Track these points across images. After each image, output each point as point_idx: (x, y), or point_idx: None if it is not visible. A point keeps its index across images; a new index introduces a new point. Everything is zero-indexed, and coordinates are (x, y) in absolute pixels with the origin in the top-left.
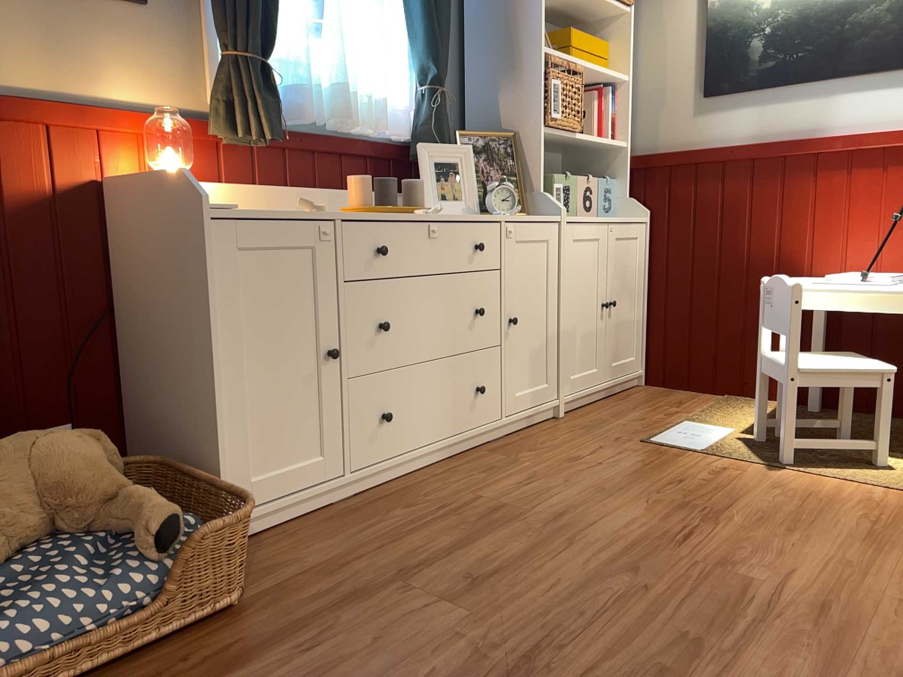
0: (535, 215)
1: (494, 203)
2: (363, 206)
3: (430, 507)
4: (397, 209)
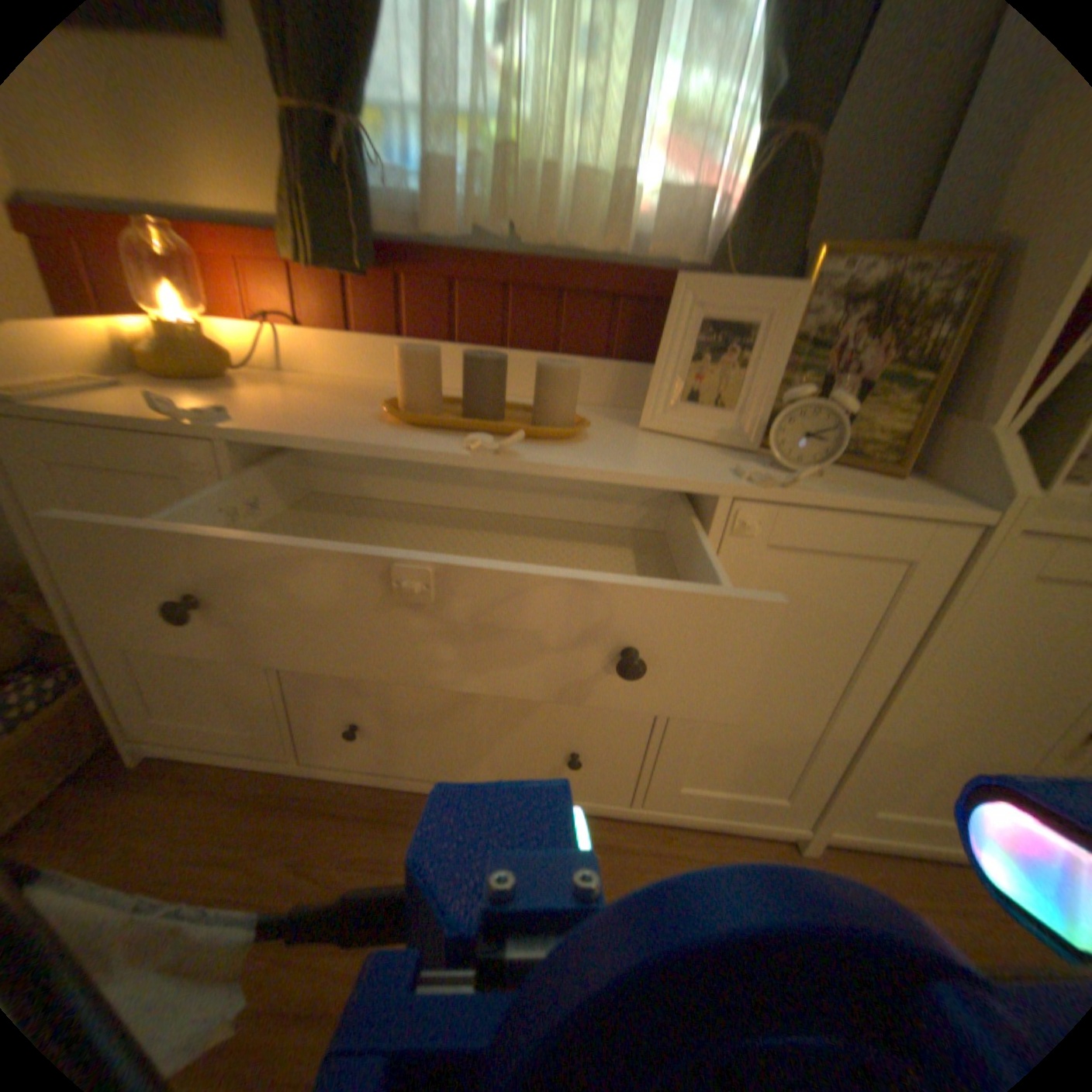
0: (948, 484)
1: (780, 441)
2: (401, 408)
3: (306, 898)
4: (457, 424)
